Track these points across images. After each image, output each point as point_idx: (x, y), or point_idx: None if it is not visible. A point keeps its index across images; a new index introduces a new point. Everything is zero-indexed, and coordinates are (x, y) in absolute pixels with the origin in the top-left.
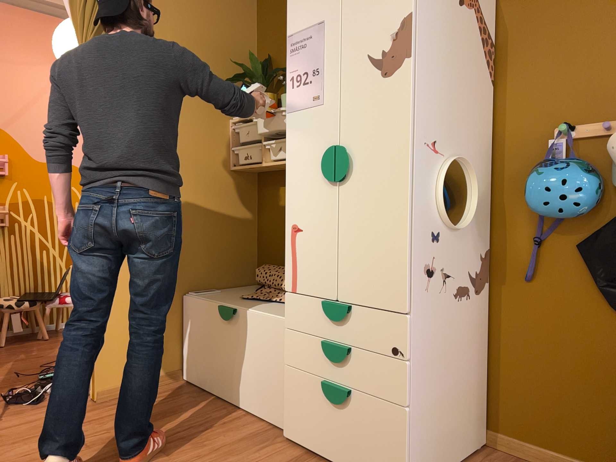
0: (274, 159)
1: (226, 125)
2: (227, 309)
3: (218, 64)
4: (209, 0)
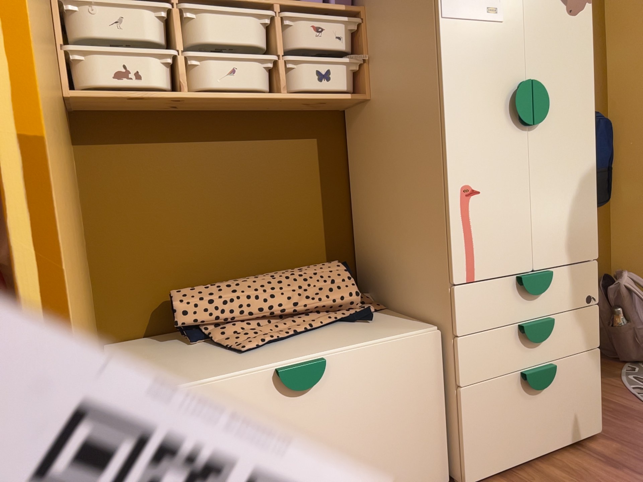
0: (218, 88)
1: None
2: (307, 368)
3: None
4: None
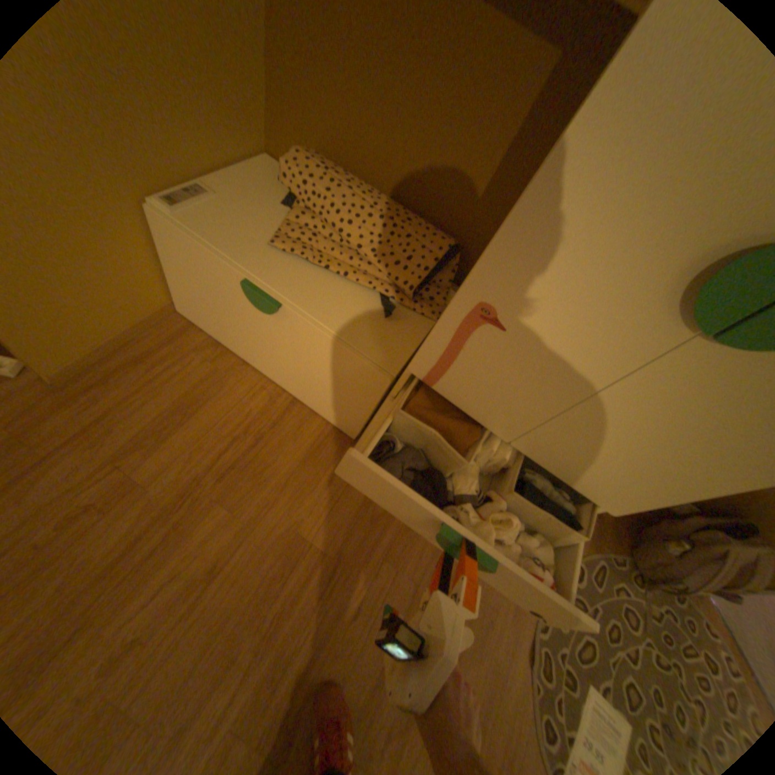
0: None
1: None
2: (264, 299)
3: None
4: None
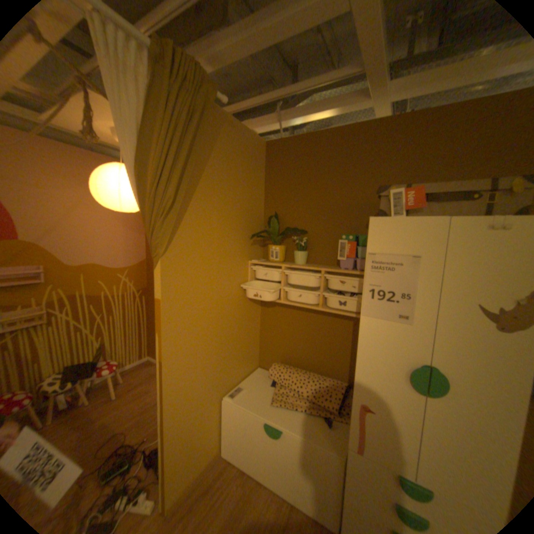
0: (293, 301)
1: (247, 265)
2: (274, 431)
3: (243, 220)
4: (239, 170)
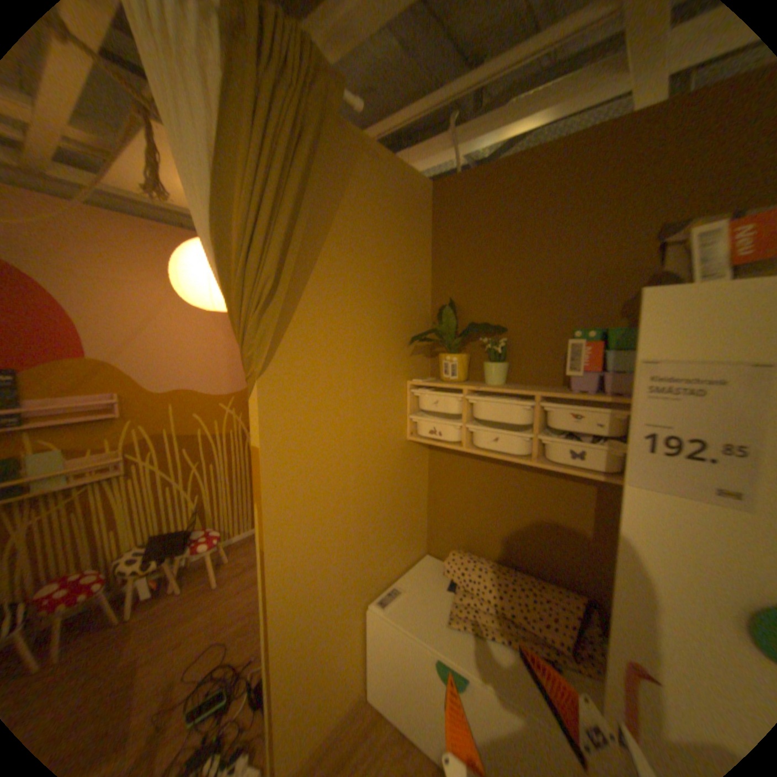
0: (484, 448)
1: (404, 388)
2: (455, 677)
3: (397, 313)
4: (388, 231)
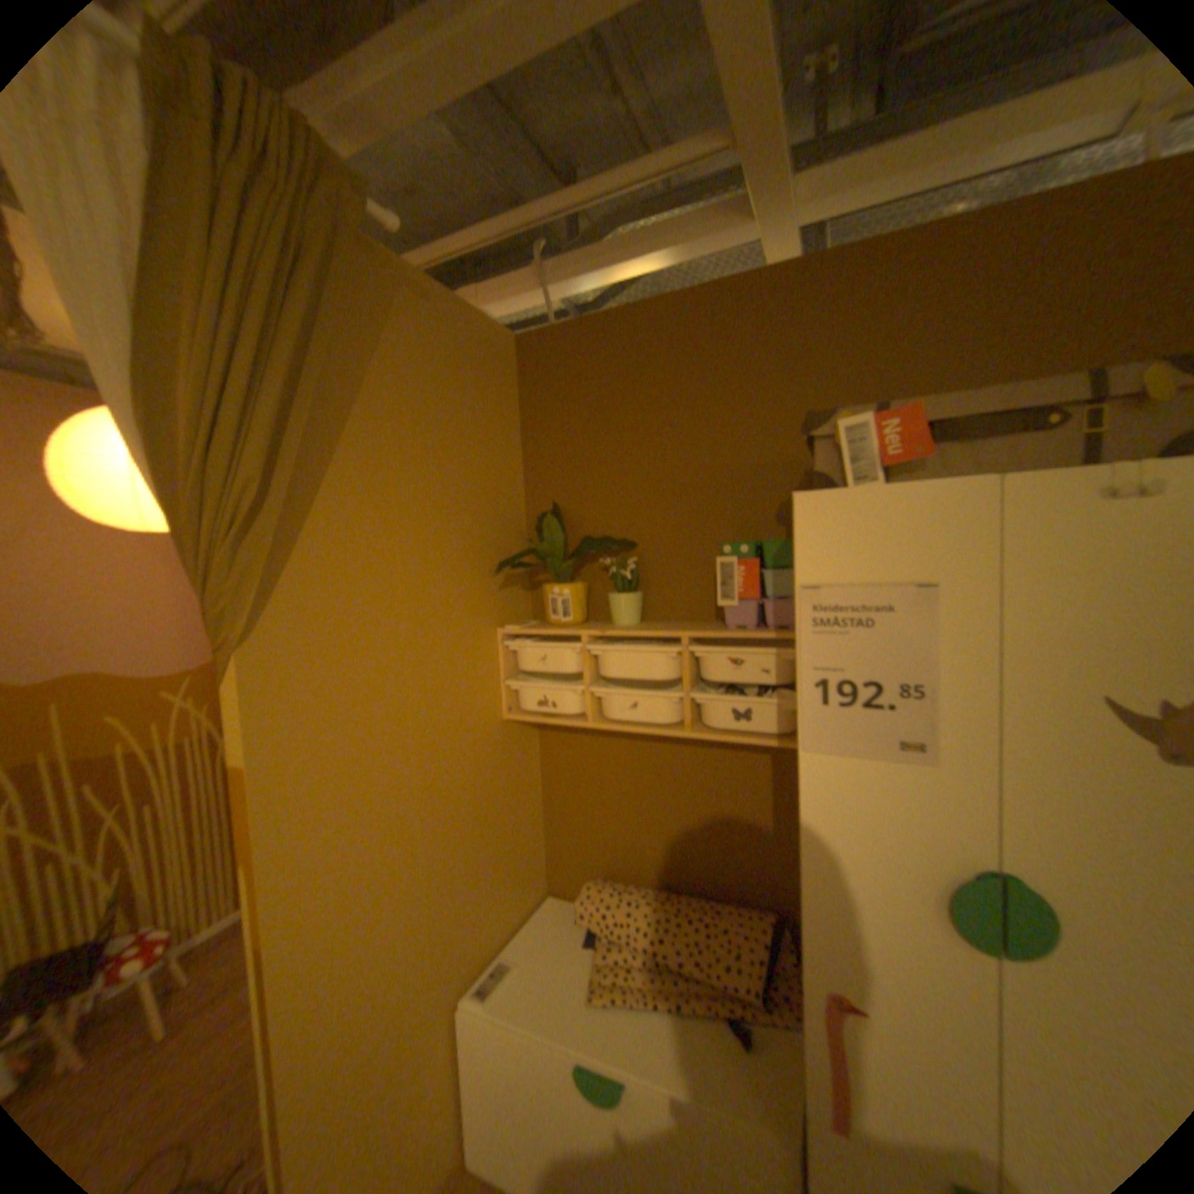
0: (619, 721)
1: (494, 640)
2: (604, 1086)
3: (475, 527)
4: (452, 405)
